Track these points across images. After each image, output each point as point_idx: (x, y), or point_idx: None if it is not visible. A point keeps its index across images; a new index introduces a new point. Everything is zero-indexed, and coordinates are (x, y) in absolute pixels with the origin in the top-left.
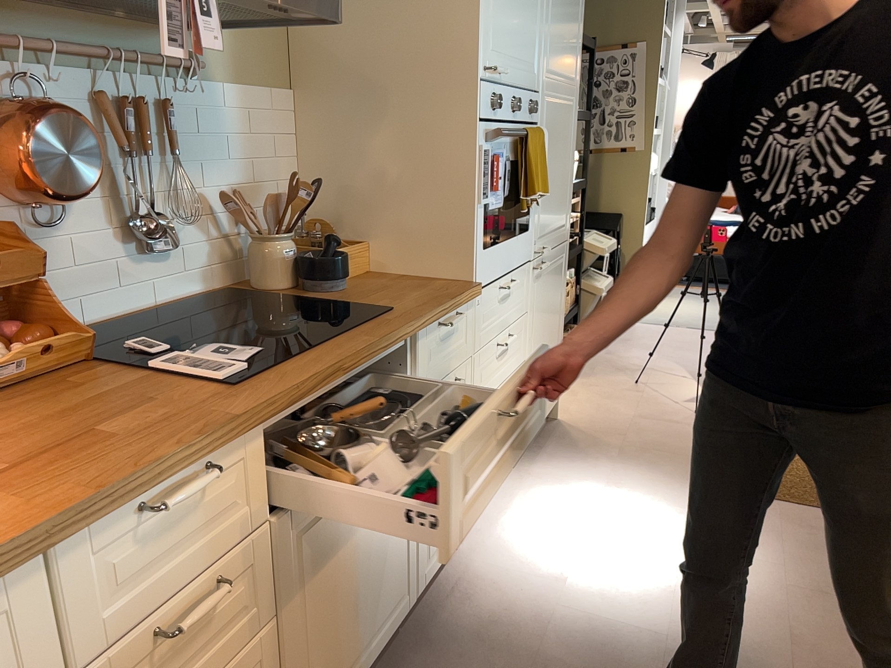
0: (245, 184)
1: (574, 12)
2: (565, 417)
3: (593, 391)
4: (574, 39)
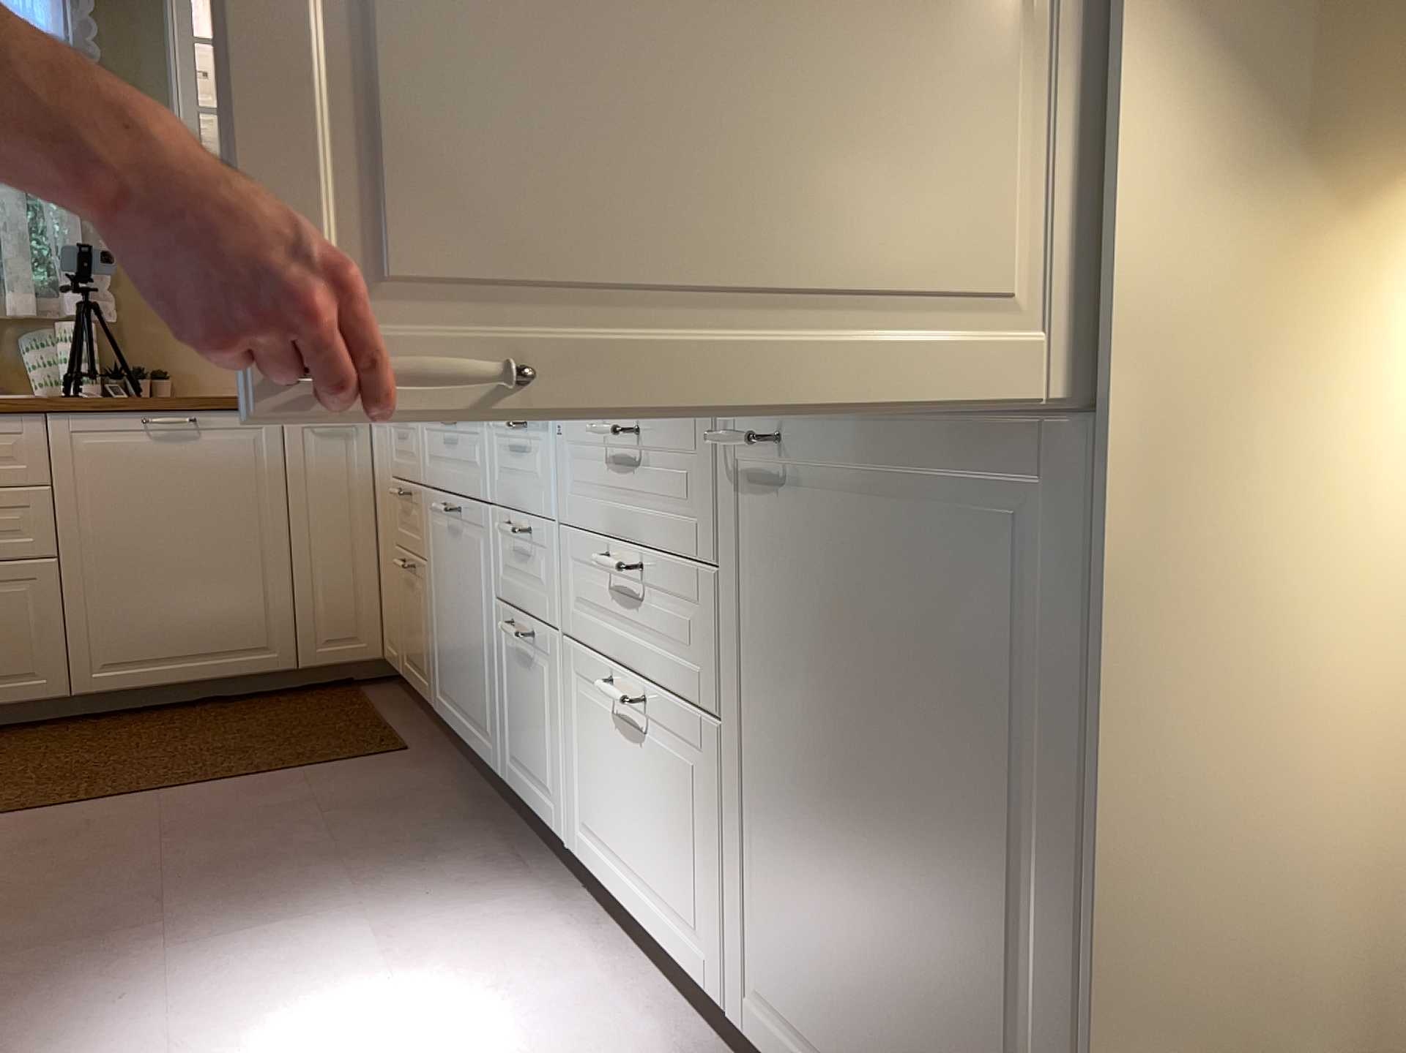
0: None
1: None
2: None
3: None
4: None
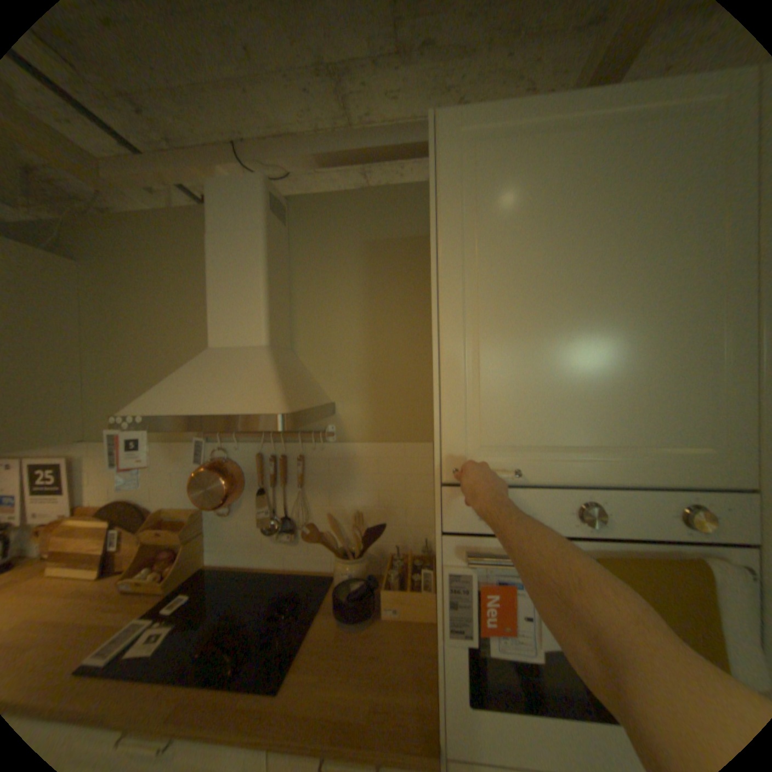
0: (370, 508)
1: None
2: None
3: None
4: None
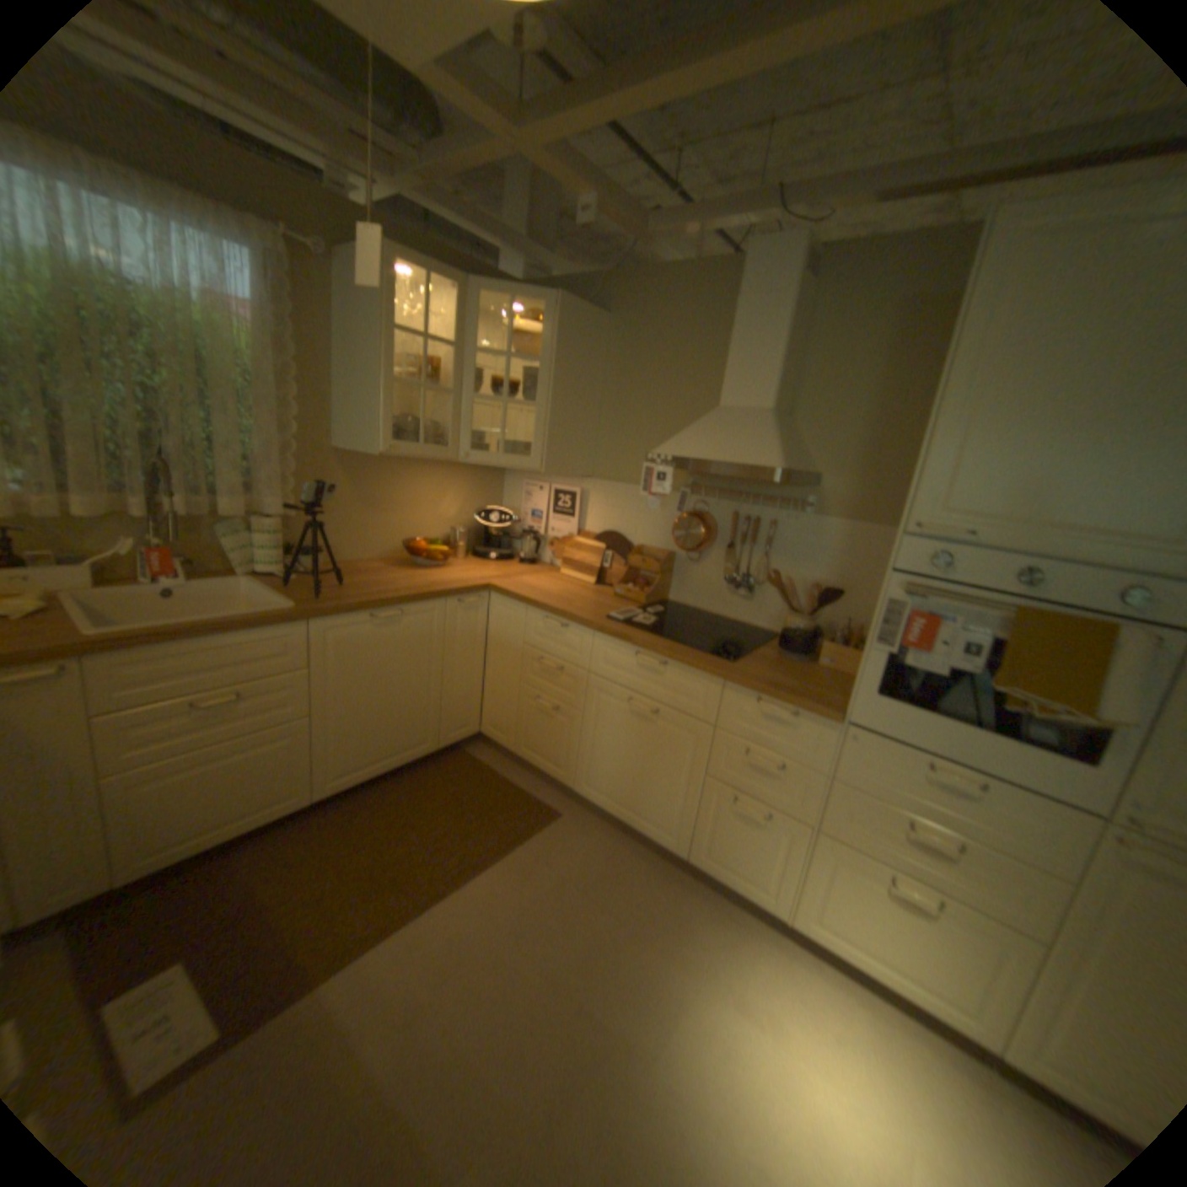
0: (830, 582)
1: None
2: None
3: None
4: None
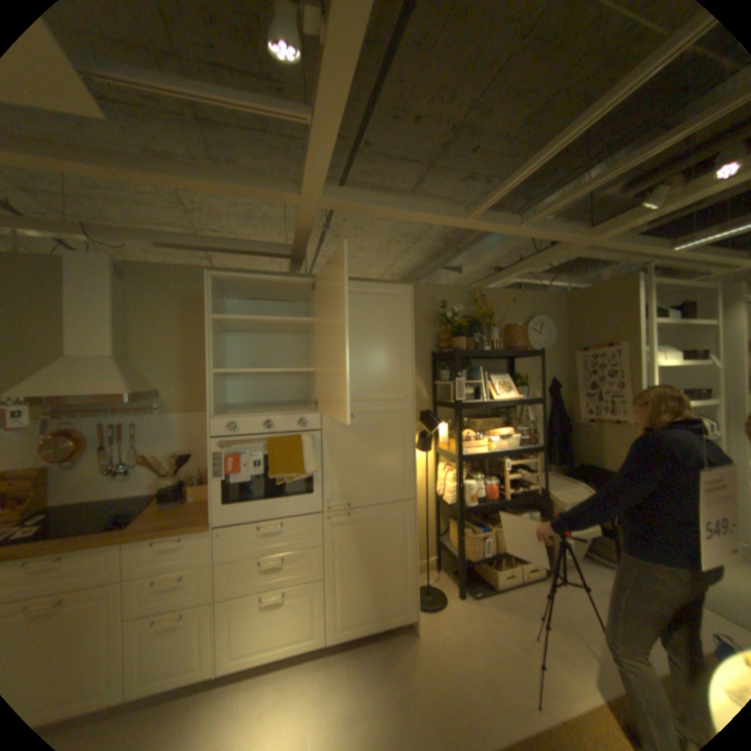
0: (182, 452)
1: (386, 356)
2: (426, 639)
3: (487, 628)
4: (390, 372)
